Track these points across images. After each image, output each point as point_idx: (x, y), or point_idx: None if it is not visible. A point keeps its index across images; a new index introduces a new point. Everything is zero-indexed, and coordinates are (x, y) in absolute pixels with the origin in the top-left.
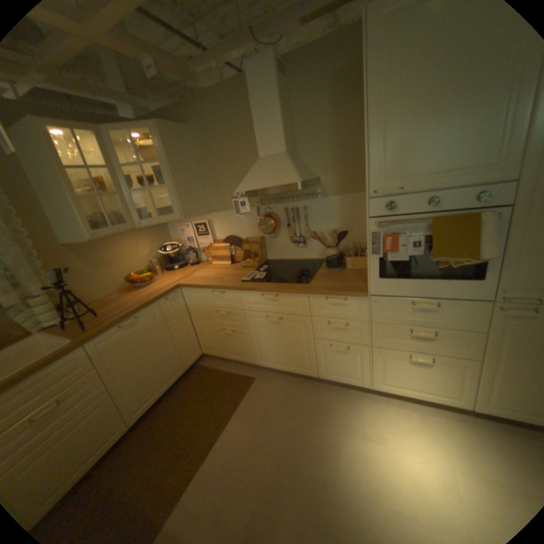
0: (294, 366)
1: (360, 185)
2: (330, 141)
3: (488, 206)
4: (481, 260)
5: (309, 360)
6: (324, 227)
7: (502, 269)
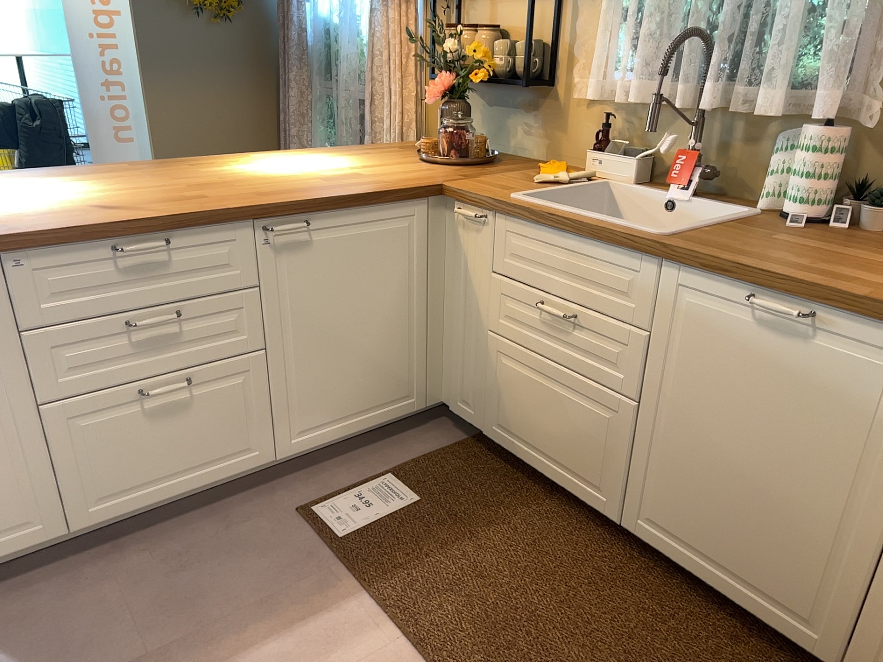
0: None
1: None
2: None
3: None
4: None
5: None
6: None
7: None
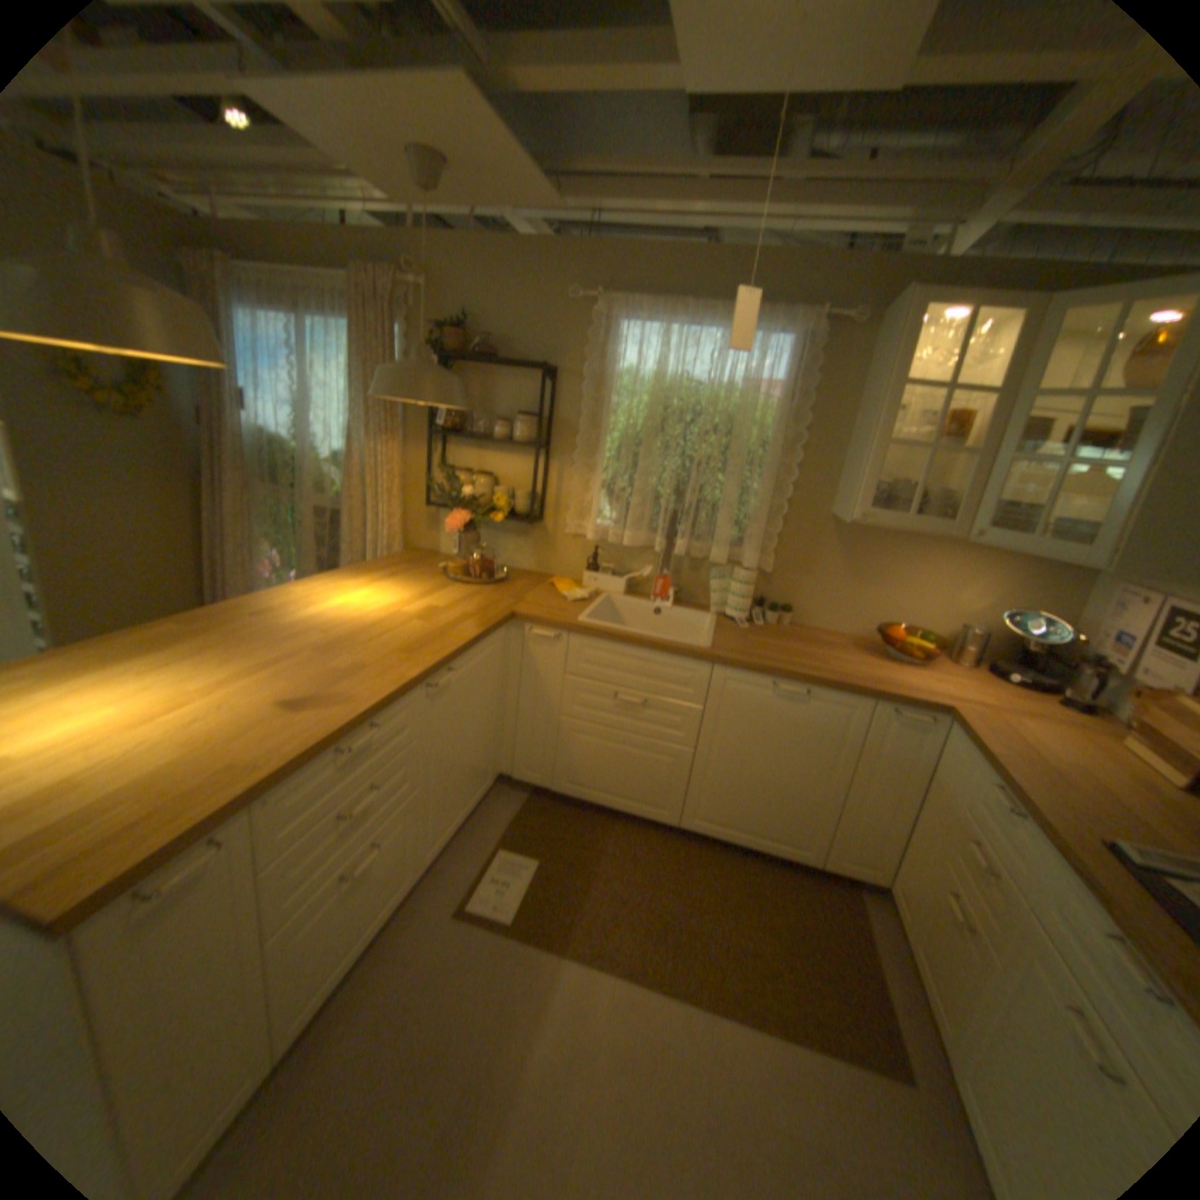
0: None
1: None
2: None
3: None
4: None
5: None
6: None
7: None
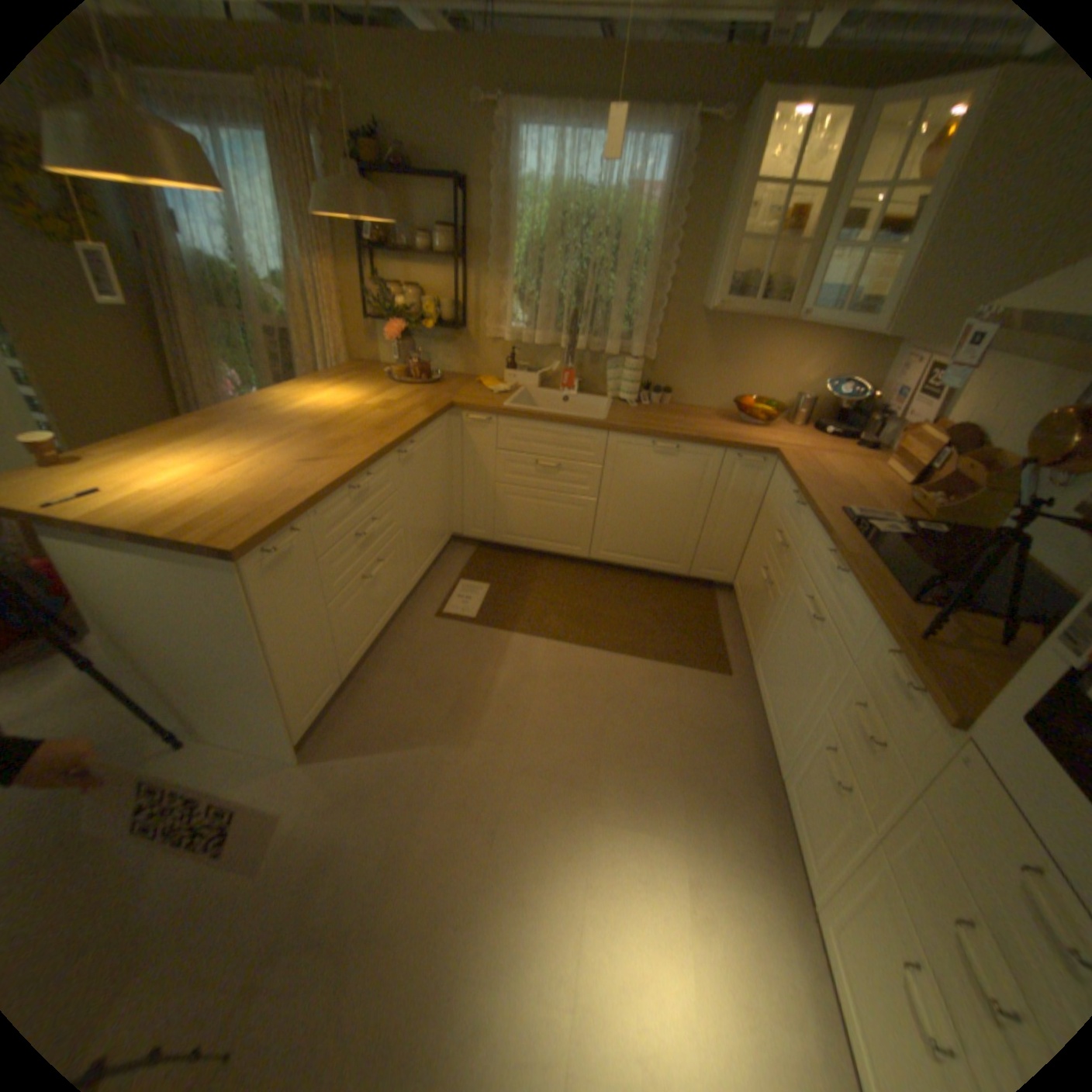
0: (777, 722)
1: None
2: None
3: None
4: None
5: (796, 738)
6: None
7: None
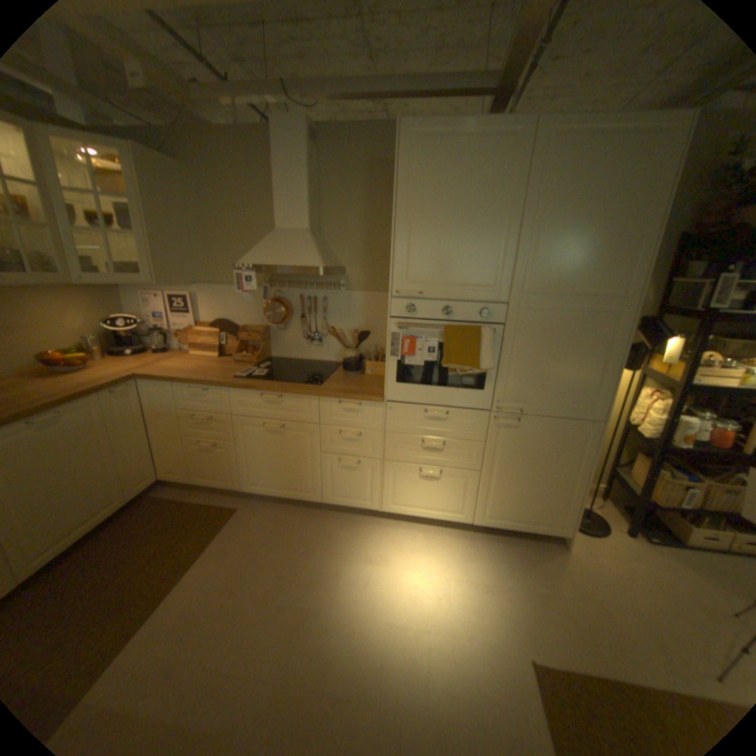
0: (292, 490)
1: (387, 285)
2: (359, 231)
3: (486, 322)
4: (480, 370)
5: (312, 481)
6: (345, 325)
7: (496, 381)
